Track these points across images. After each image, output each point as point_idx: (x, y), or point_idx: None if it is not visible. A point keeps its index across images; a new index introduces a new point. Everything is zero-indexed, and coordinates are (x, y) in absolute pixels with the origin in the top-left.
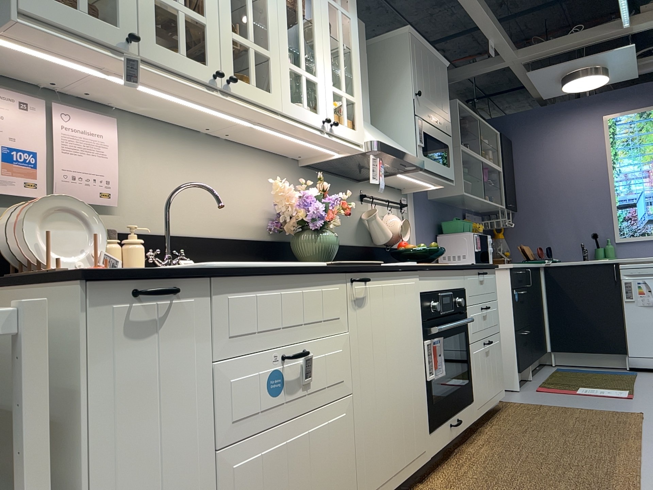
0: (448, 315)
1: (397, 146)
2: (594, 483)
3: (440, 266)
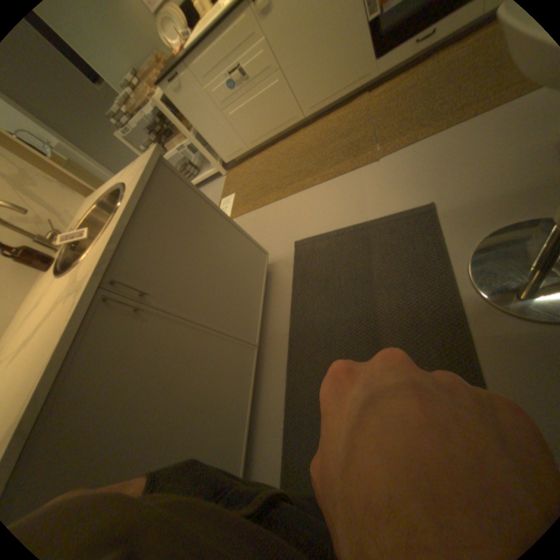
0: None
1: None
2: (438, 112)
3: None
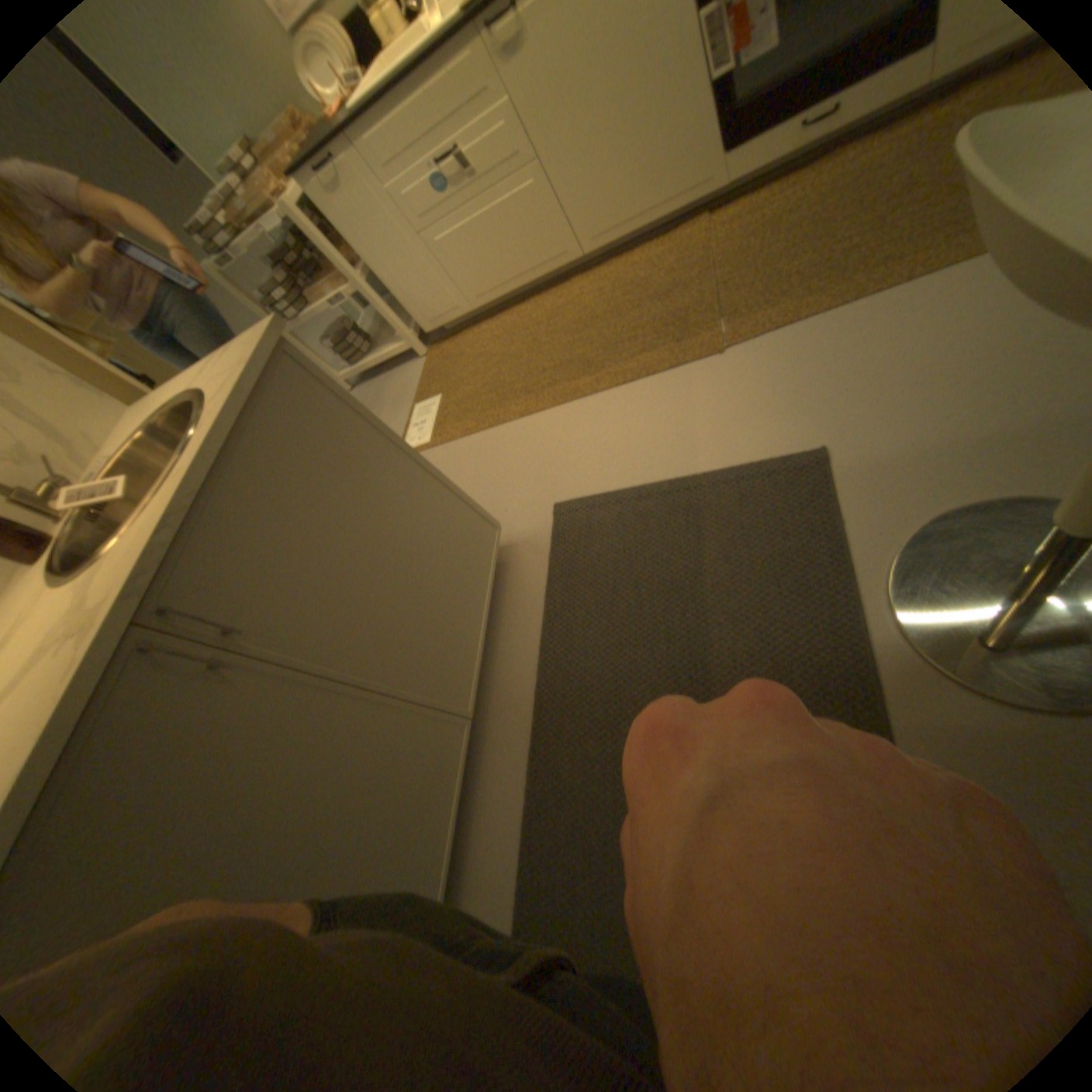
0: None
1: None
2: (840, 266)
3: None
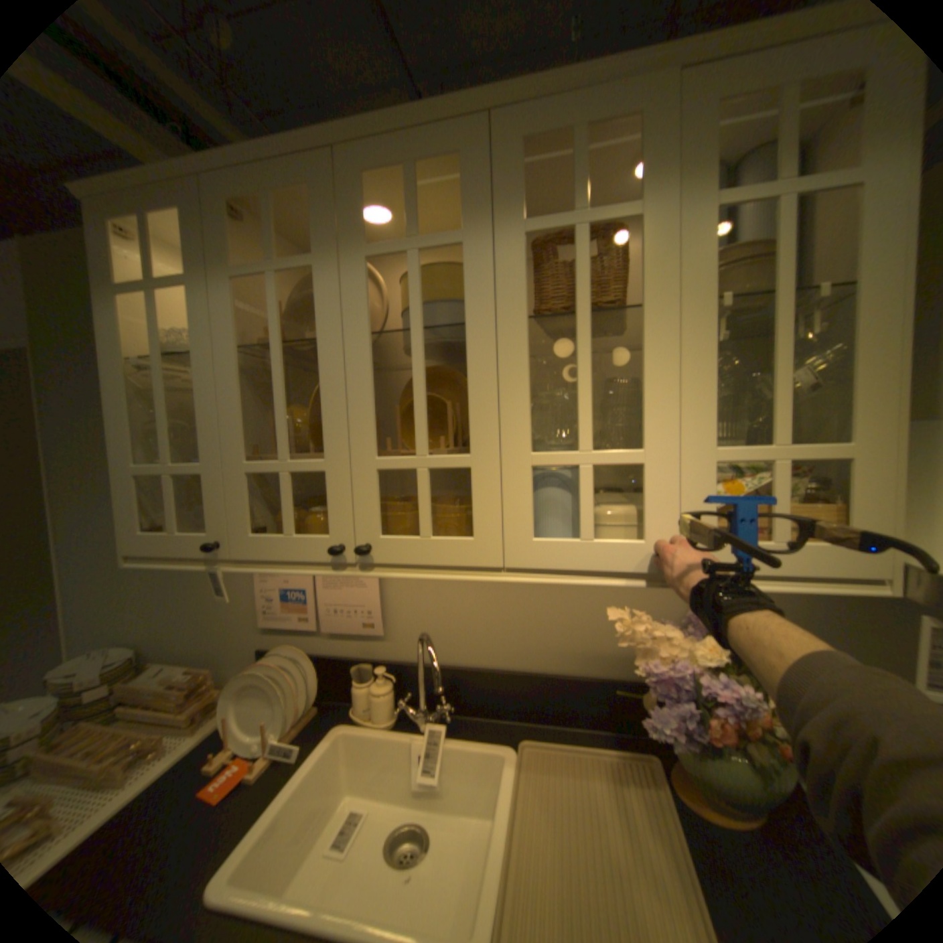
0: None
1: None
2: None
3: None
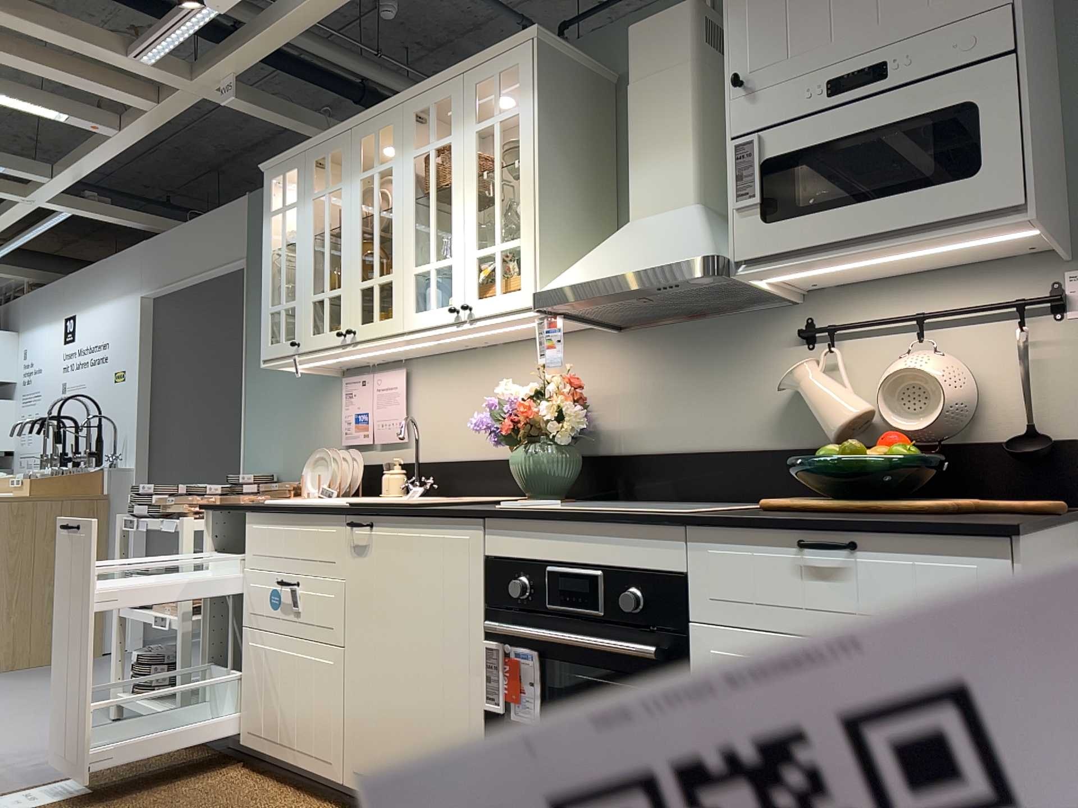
0: (582, 618)
1: (628, 261)
2: None
3: (541, 515)
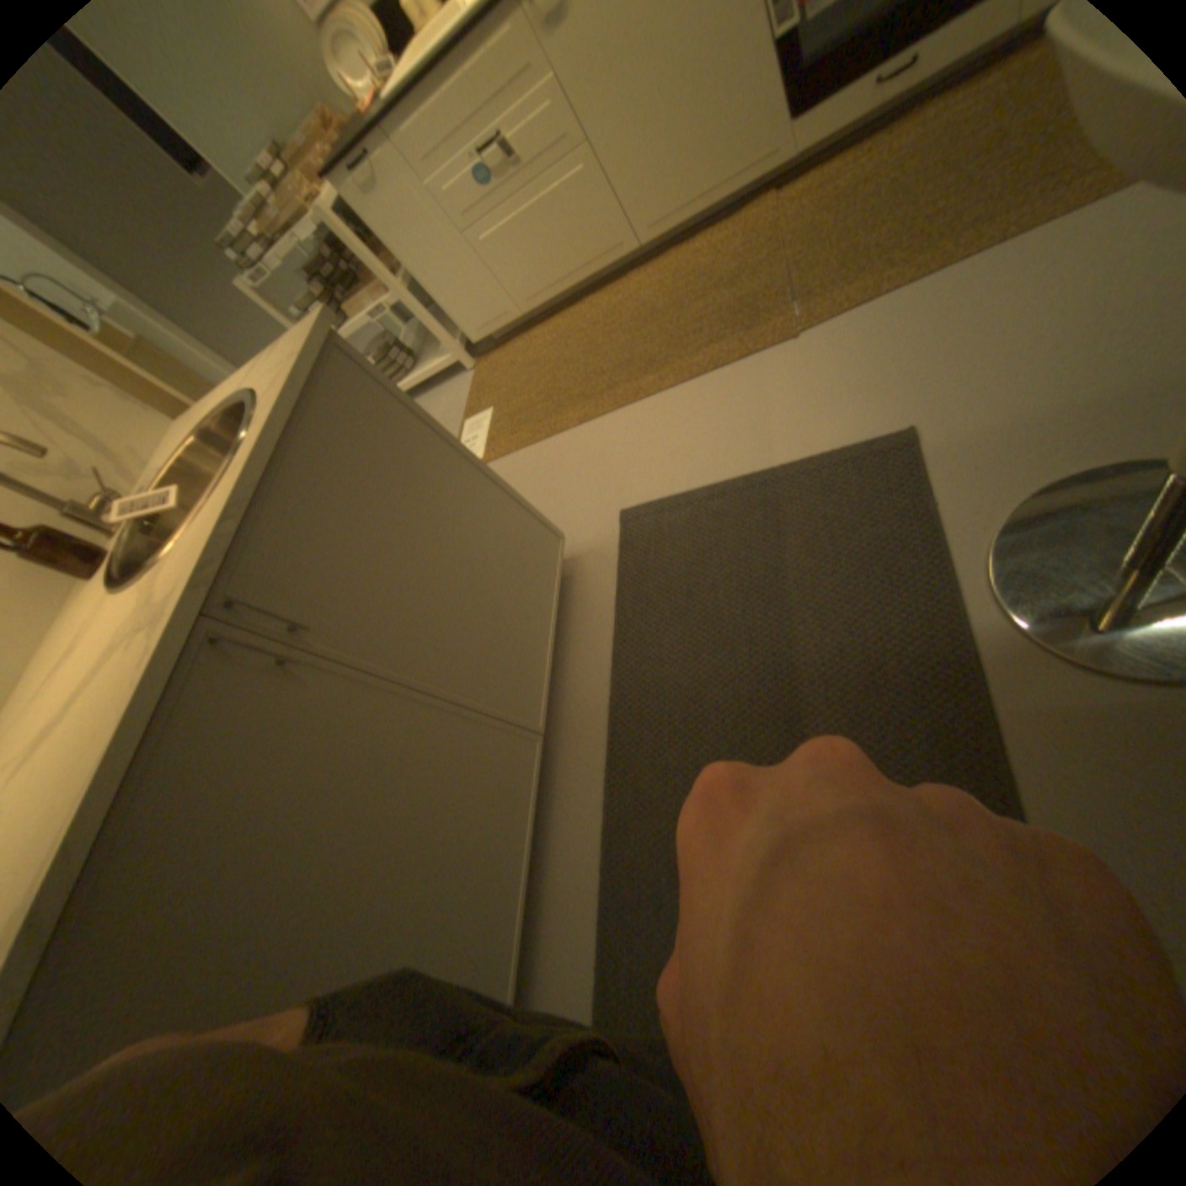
0: None
1: None
2: (924, 233)
3: None
